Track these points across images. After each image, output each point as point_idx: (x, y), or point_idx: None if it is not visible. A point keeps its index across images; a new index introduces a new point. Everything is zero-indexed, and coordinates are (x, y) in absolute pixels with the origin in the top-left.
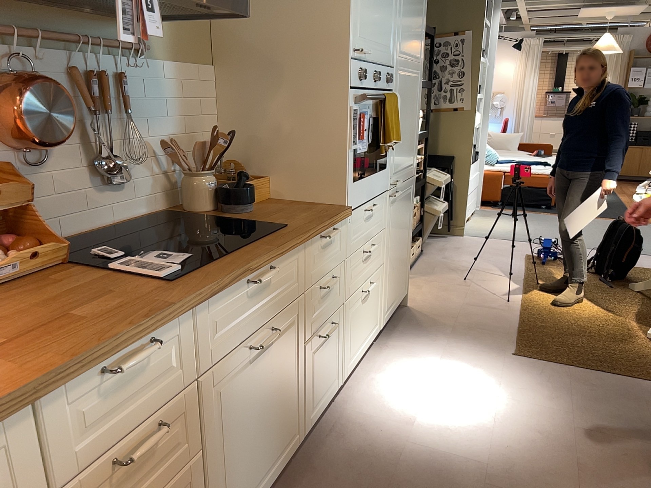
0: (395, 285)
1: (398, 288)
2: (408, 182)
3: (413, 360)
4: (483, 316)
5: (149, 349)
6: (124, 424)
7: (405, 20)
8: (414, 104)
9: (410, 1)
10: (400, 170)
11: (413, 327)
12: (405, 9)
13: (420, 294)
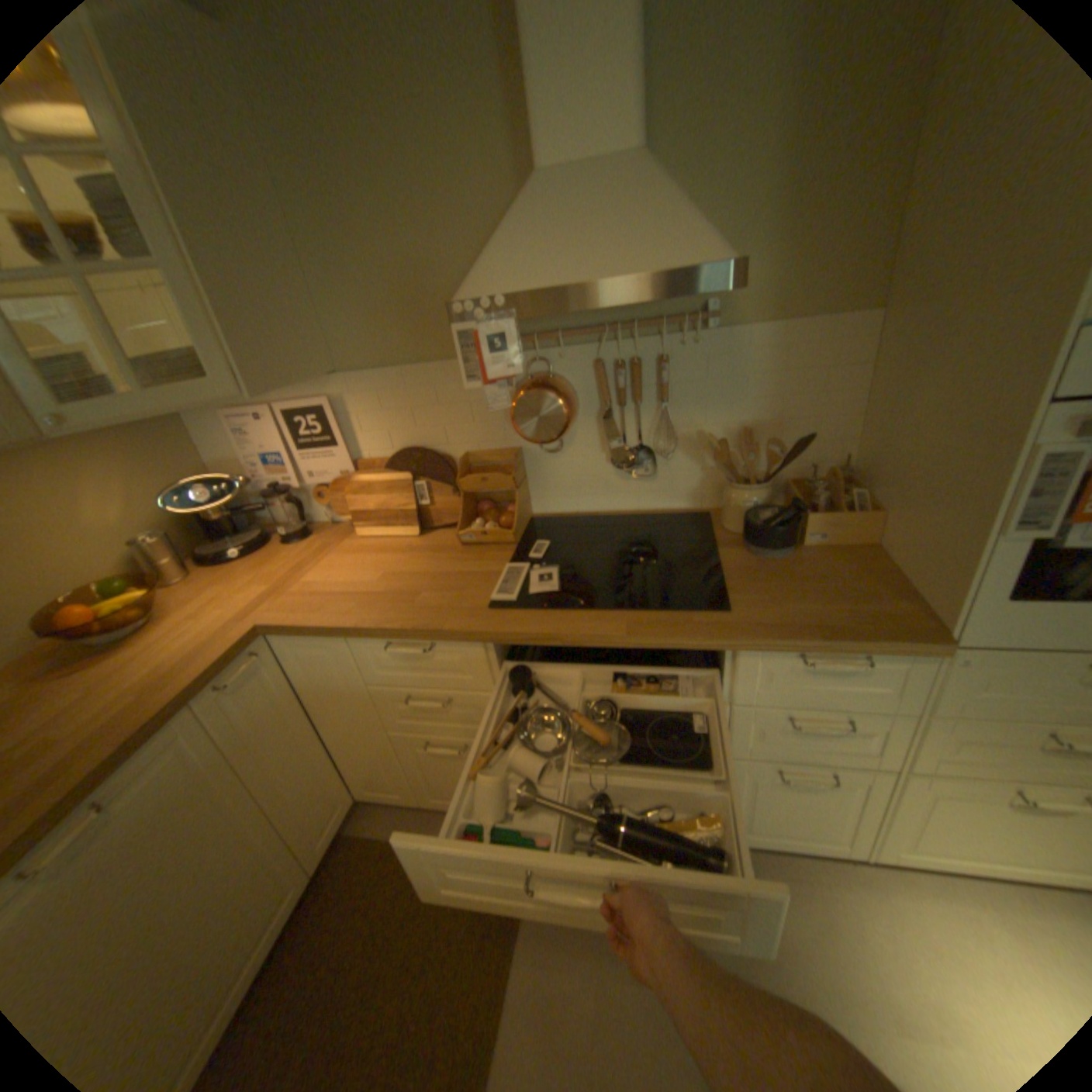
0: None
1: None
2: None
3: None
4: None
5: (418, 650)
6: (418, 681)
7: None
8: None
9: None
10: None
11: None
12: None
13: None
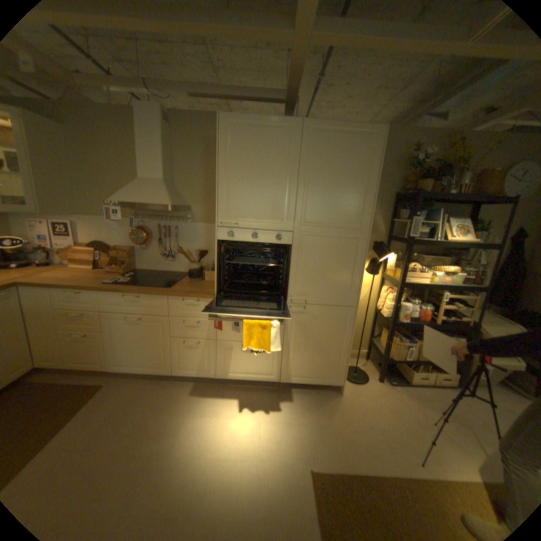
0: (307, 367)
1: (316, 373)
2: (336, 308)
3: (269, 409)
4: (368, 446)
5: (73, 294)
6: (72, 308)
7: (311, 202)
8: (346, 256)
9: (324, 189)
10: (312, 296)
11: (312, 403)
12: (311, 195)
13: (369, 399)
